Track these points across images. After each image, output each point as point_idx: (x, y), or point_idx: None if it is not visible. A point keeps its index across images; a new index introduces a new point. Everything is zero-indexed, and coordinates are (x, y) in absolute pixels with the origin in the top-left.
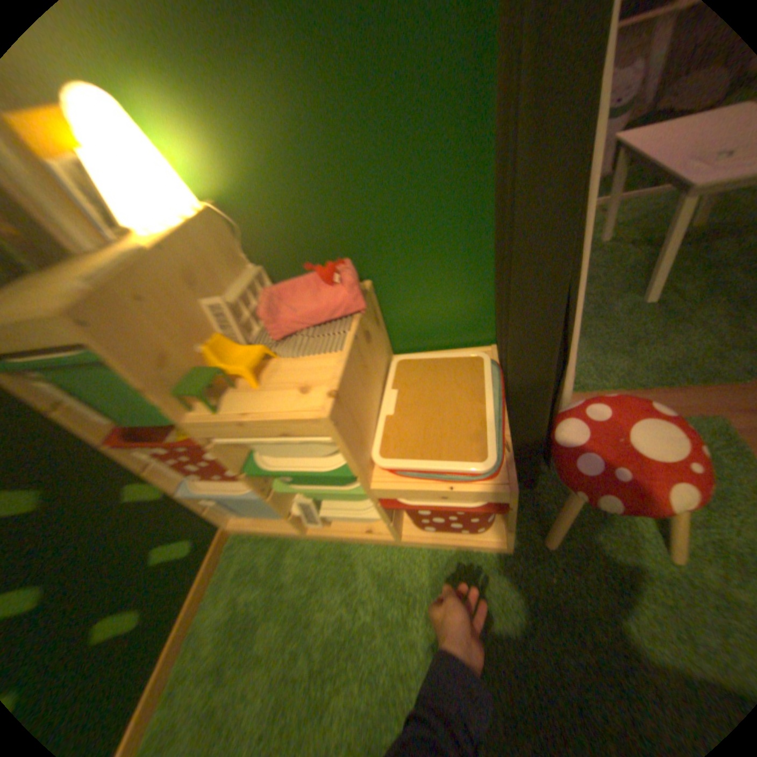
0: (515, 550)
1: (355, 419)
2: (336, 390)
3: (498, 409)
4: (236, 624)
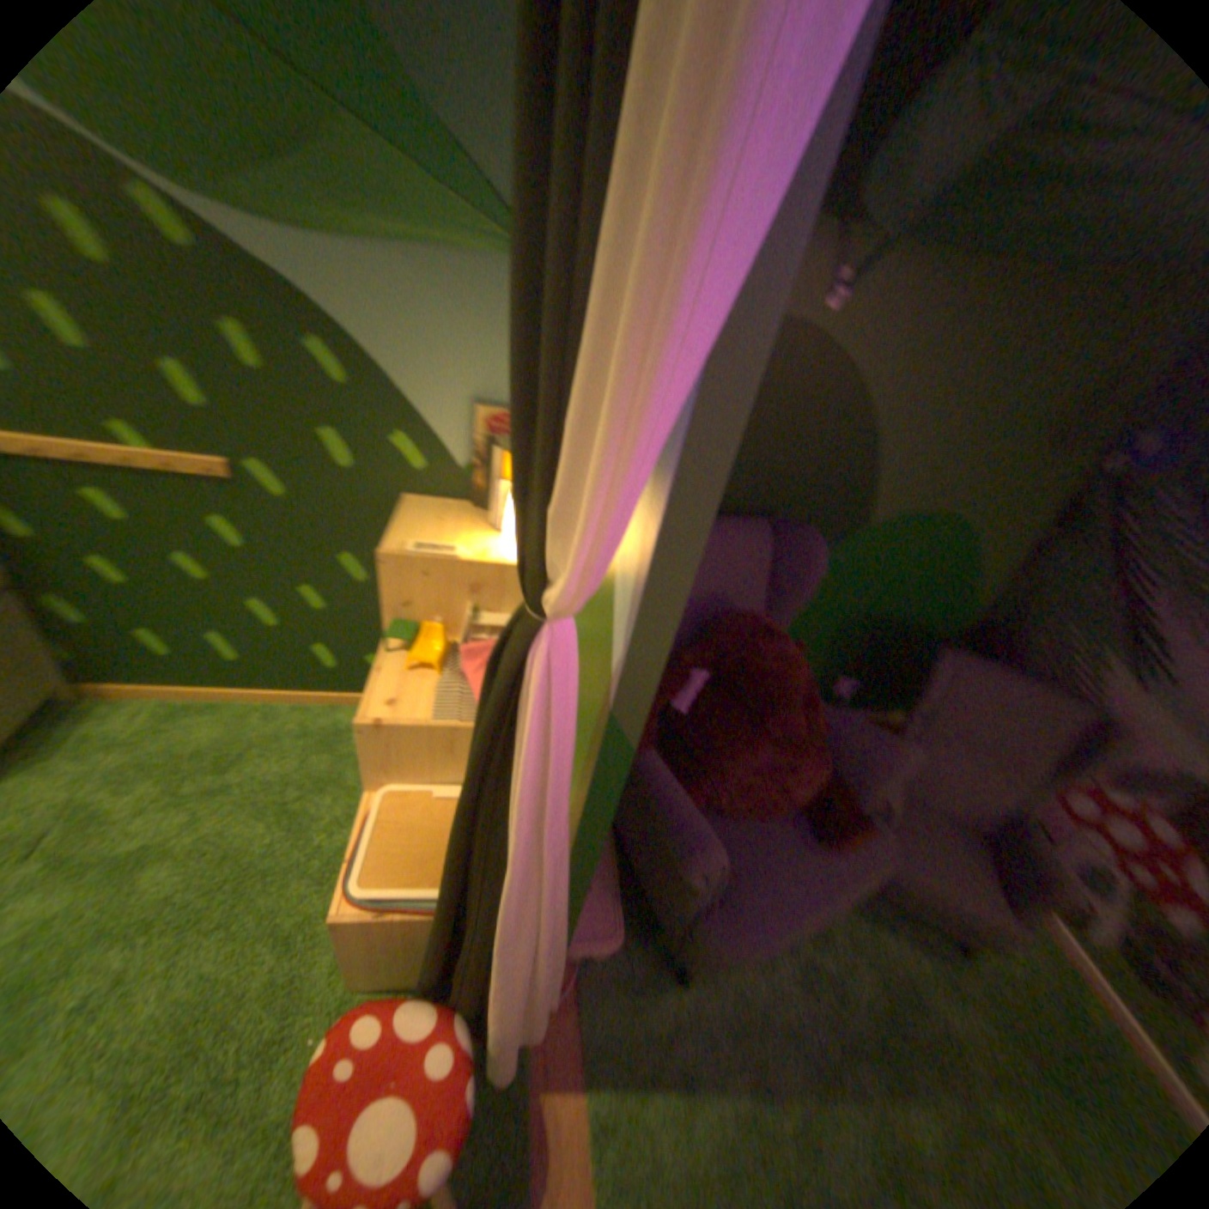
0: (348, 999)
1: (382, 753)
2: (380, 726)
3: (424, 909)
4: (330, 739)
